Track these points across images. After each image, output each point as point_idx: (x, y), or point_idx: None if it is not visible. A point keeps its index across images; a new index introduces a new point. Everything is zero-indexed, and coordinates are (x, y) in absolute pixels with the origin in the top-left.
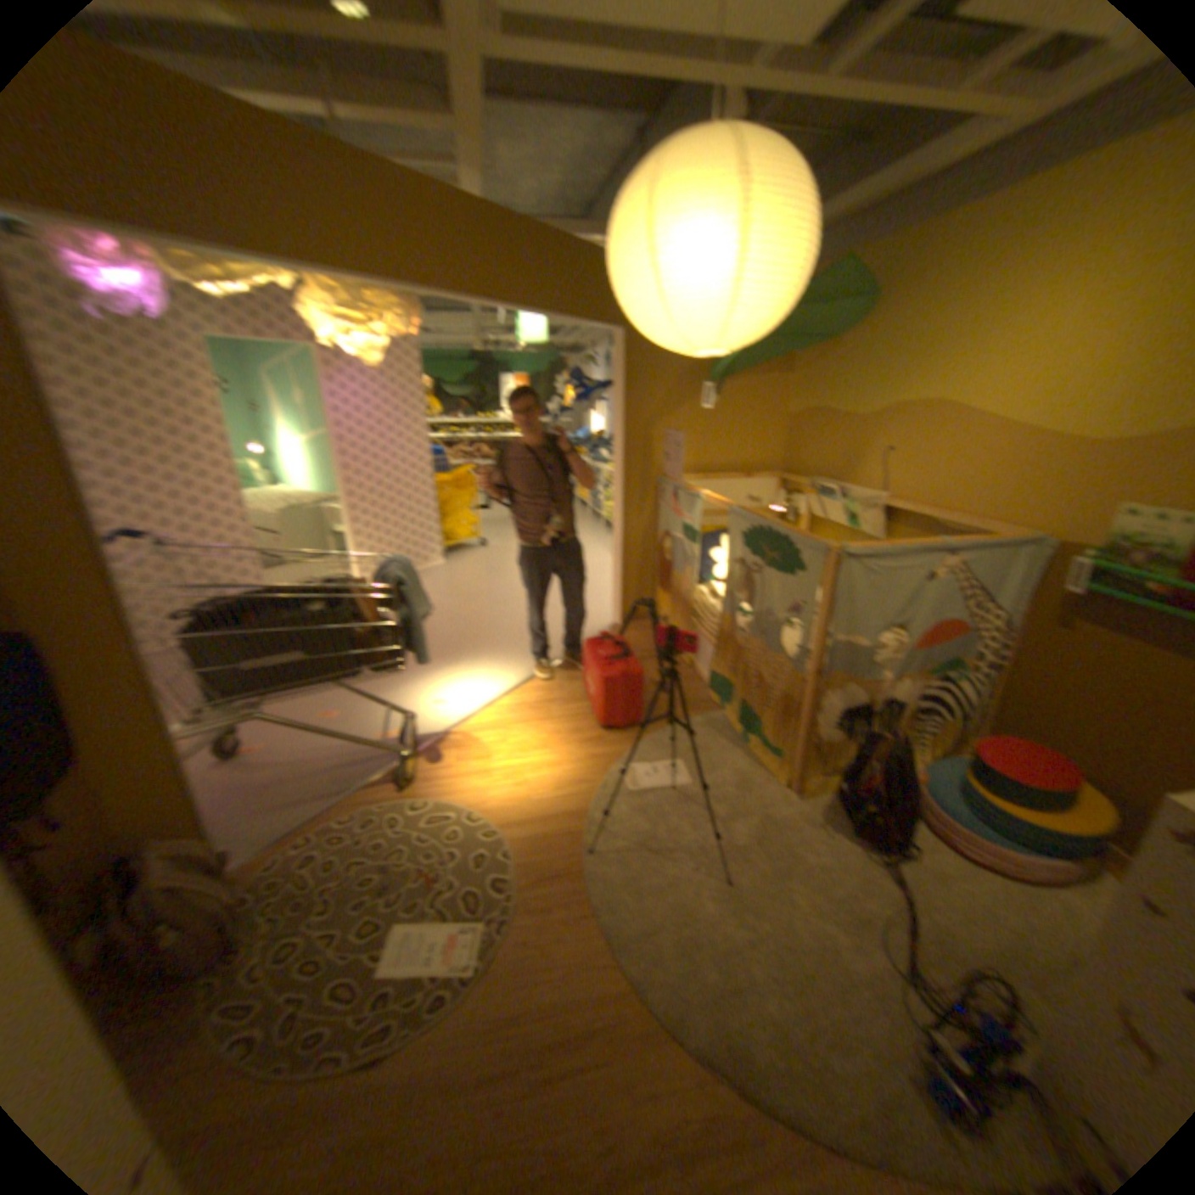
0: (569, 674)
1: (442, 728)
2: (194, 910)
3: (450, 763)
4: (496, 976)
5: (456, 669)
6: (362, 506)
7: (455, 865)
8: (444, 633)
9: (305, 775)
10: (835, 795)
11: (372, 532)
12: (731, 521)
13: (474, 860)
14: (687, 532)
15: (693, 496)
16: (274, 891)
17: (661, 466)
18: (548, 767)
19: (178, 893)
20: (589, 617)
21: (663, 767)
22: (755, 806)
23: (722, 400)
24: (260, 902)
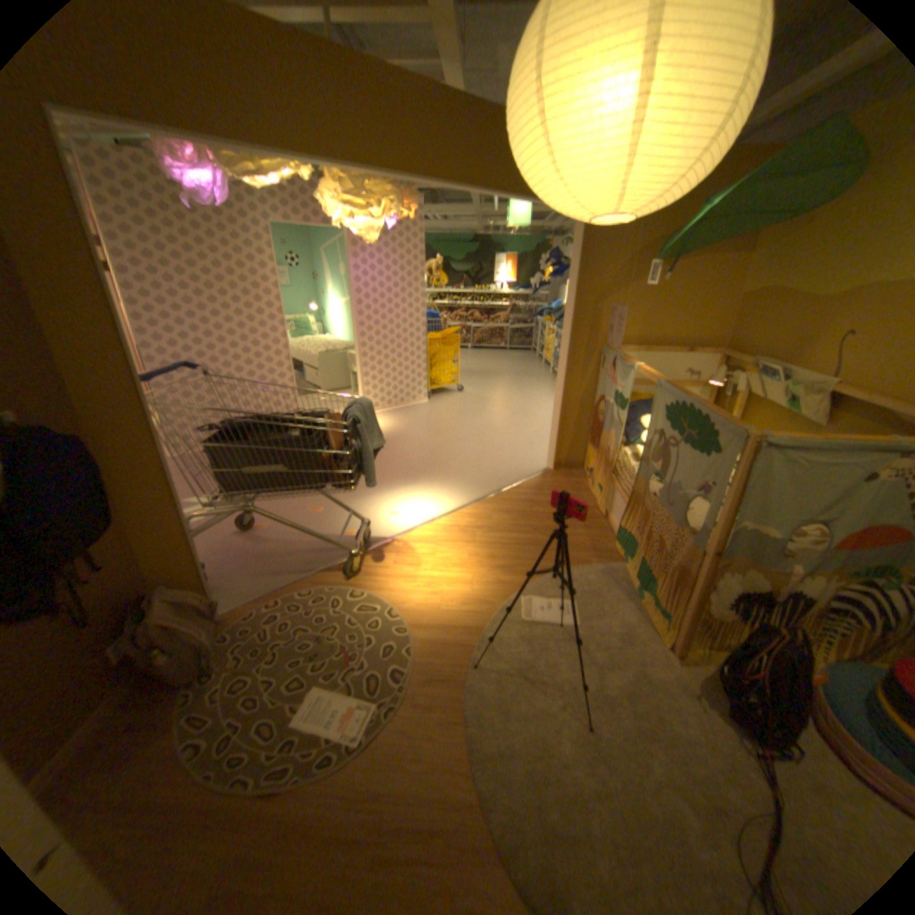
0: (498, 505)
1: (389, 534)
2: (175, 645)
3: (387, 563)
4: (373, 752)
5: (412, 488)
6: (368, 354)
7: (368, 649)
8: (411, 457)
9: (287, 552)
10: (719, 668)
11: (374, 373)
12: (657, 393)
13: (383, 649)
14: (617, 397)
15: (626, 366)
16: (243, 636)
17: (605, 336)
18: (460, 583)
19: (163, 632)
20: (527, 459)
21: (557, 604)
22: (633, 660)
23: (674, 276)
24: (233, 642)
